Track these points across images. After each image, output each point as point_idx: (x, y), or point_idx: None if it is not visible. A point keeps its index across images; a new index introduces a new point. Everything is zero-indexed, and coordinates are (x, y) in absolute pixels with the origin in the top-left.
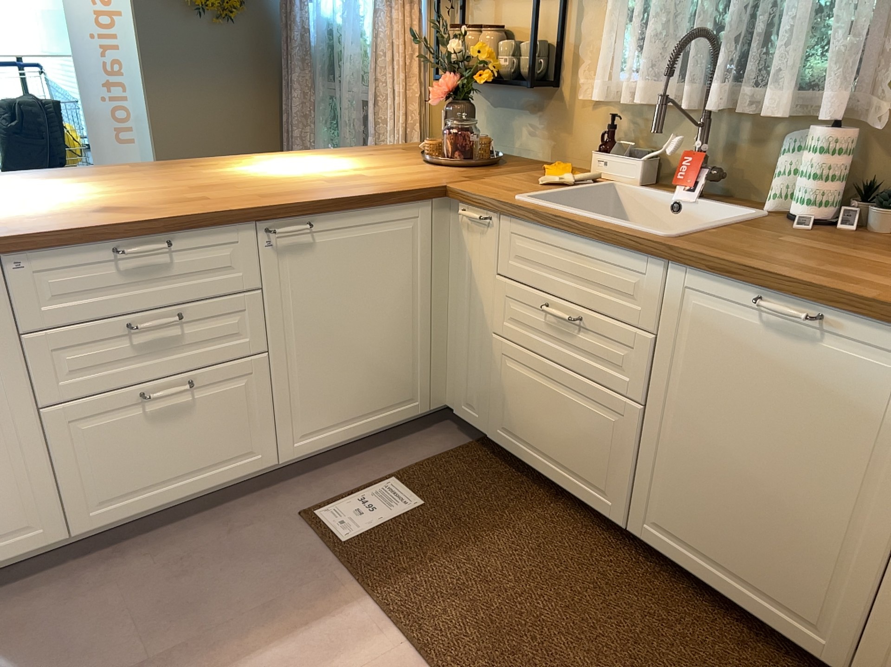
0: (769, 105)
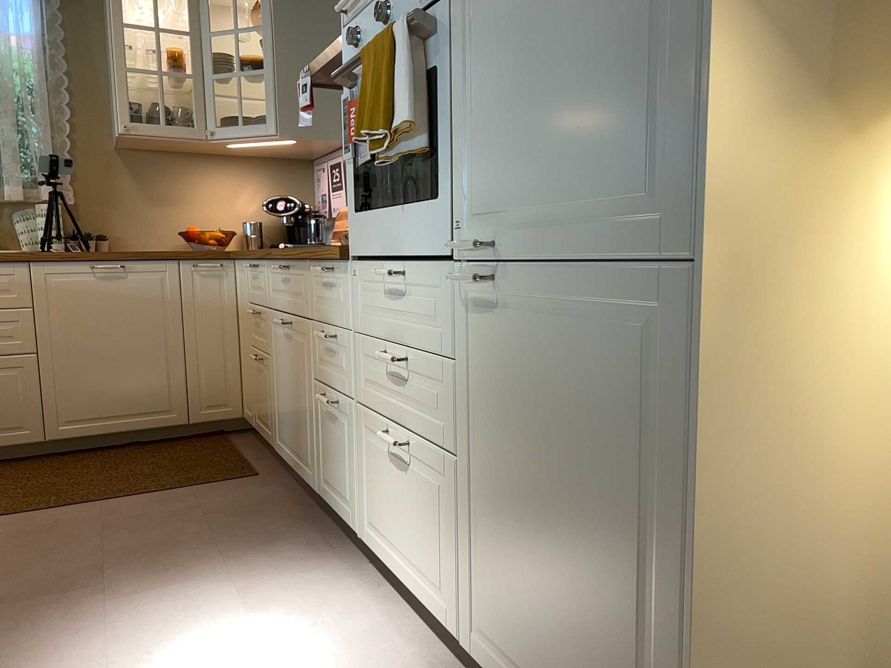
0: (2, 196)
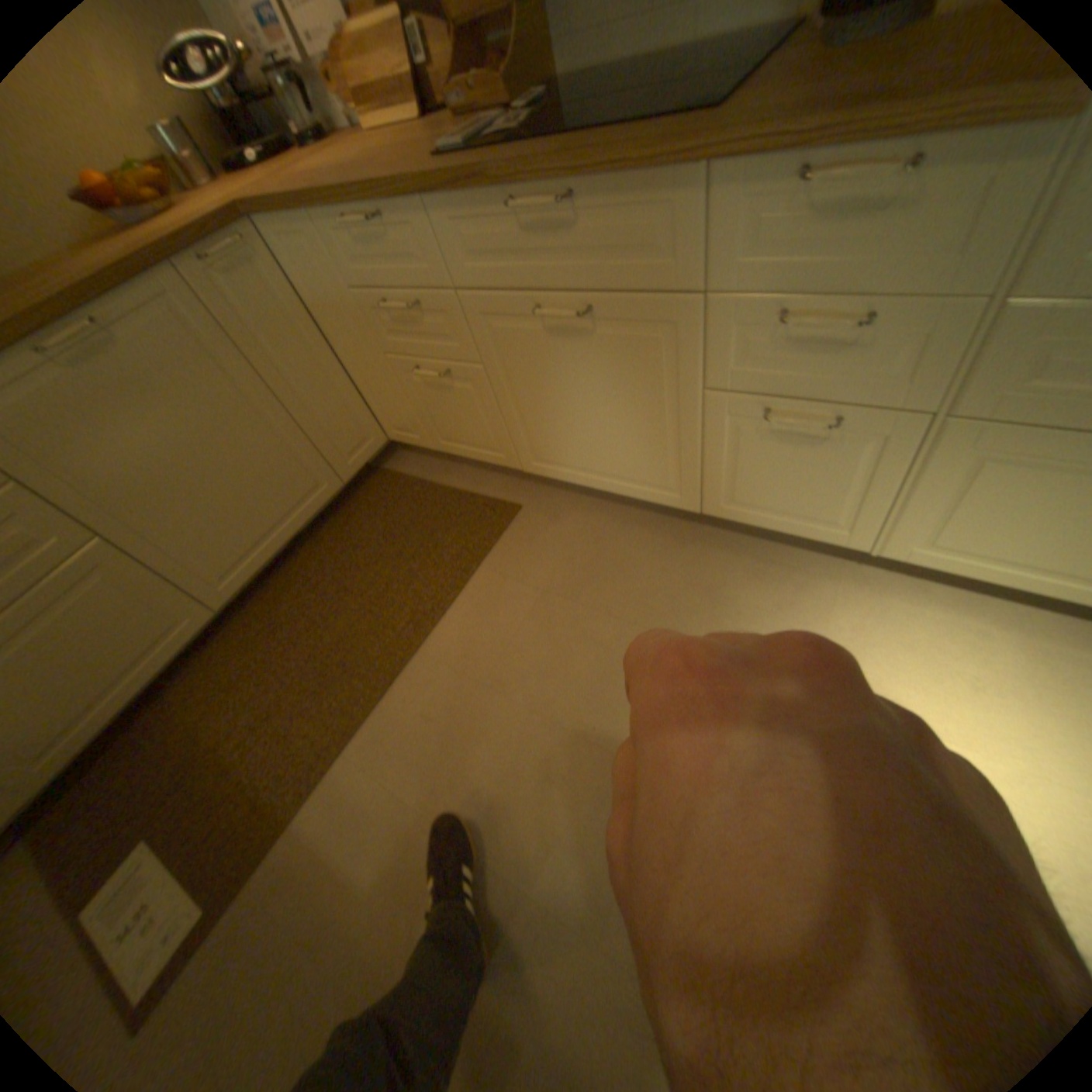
0: None
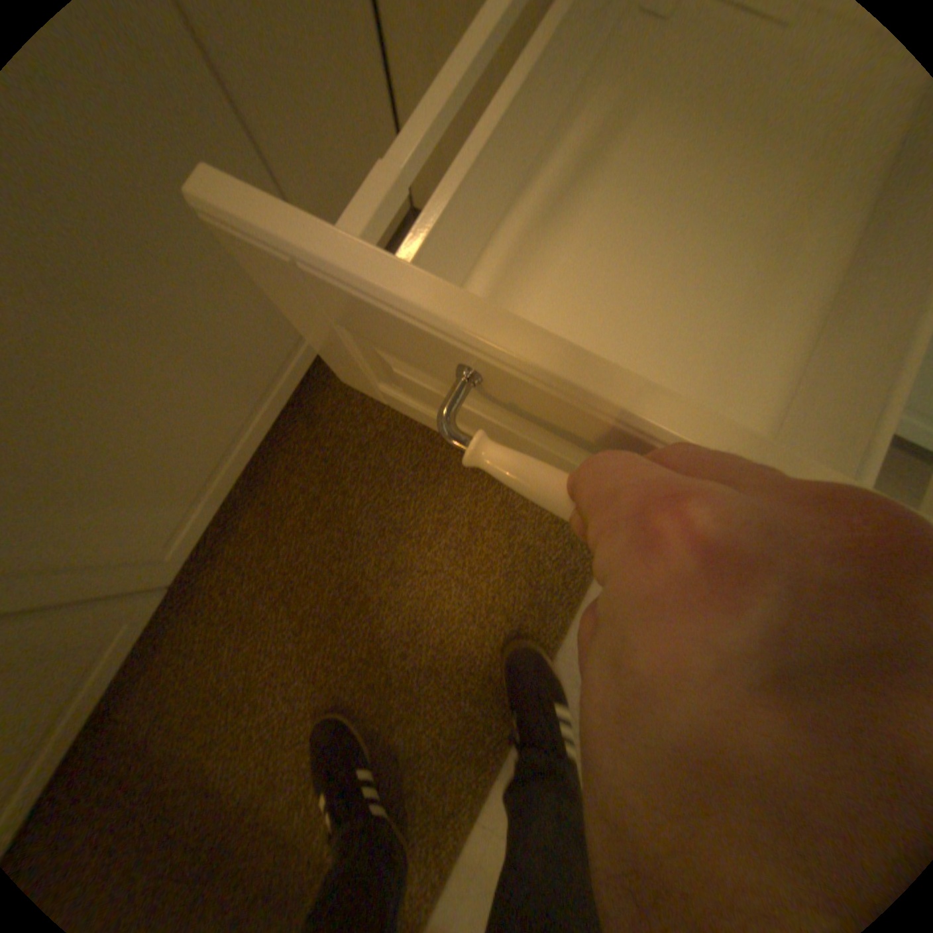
0: None
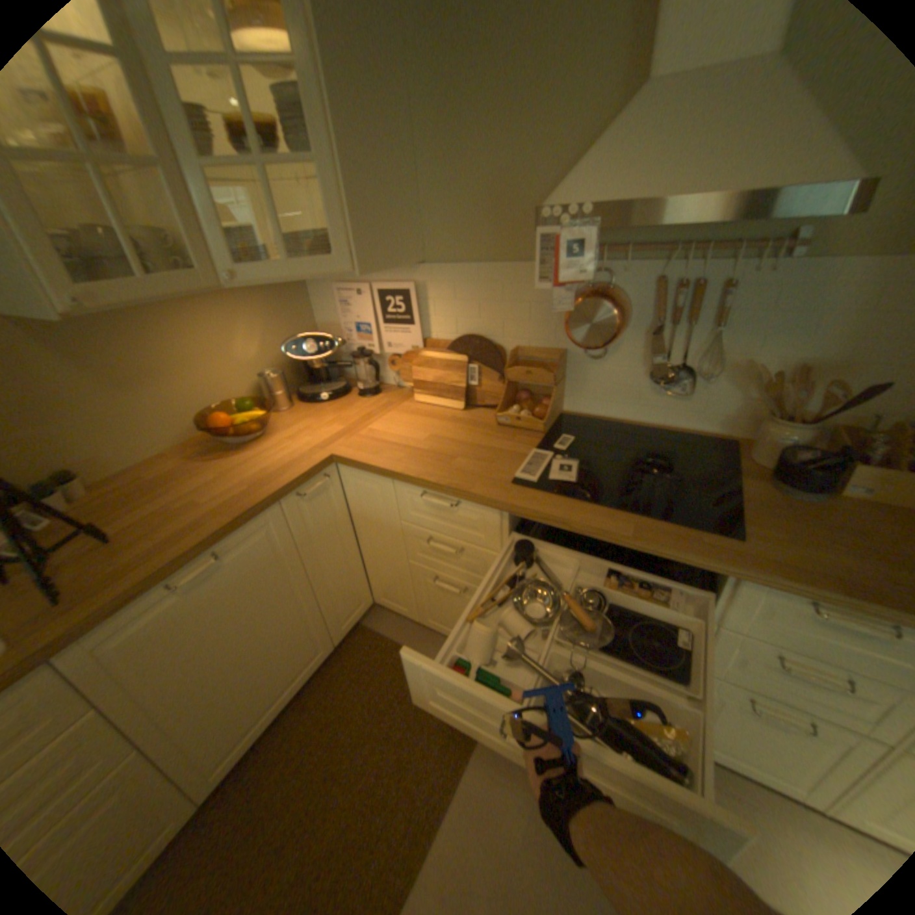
0: None
